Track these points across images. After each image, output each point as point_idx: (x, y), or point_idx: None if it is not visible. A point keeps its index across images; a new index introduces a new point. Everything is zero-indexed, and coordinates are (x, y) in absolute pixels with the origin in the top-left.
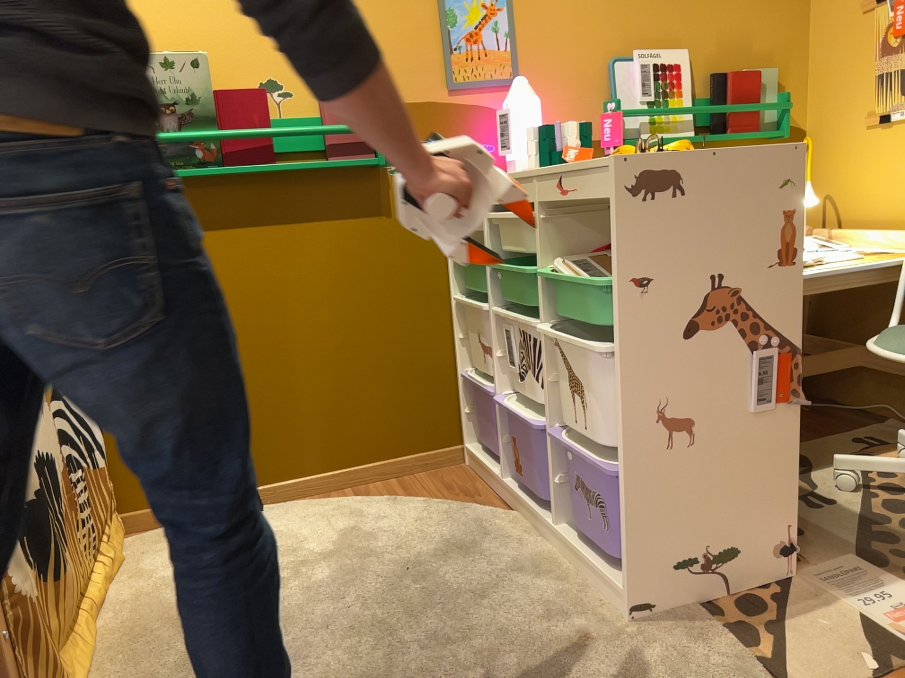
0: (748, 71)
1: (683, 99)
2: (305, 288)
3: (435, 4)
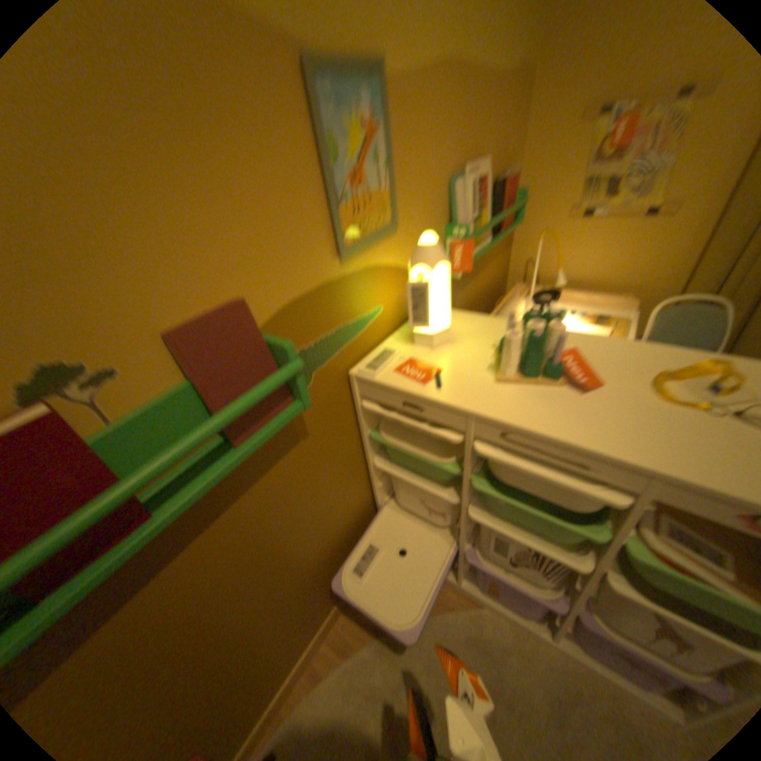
0: (513, 169)
1: (489, 206)
2: (241, 573)
3: (309, 114)
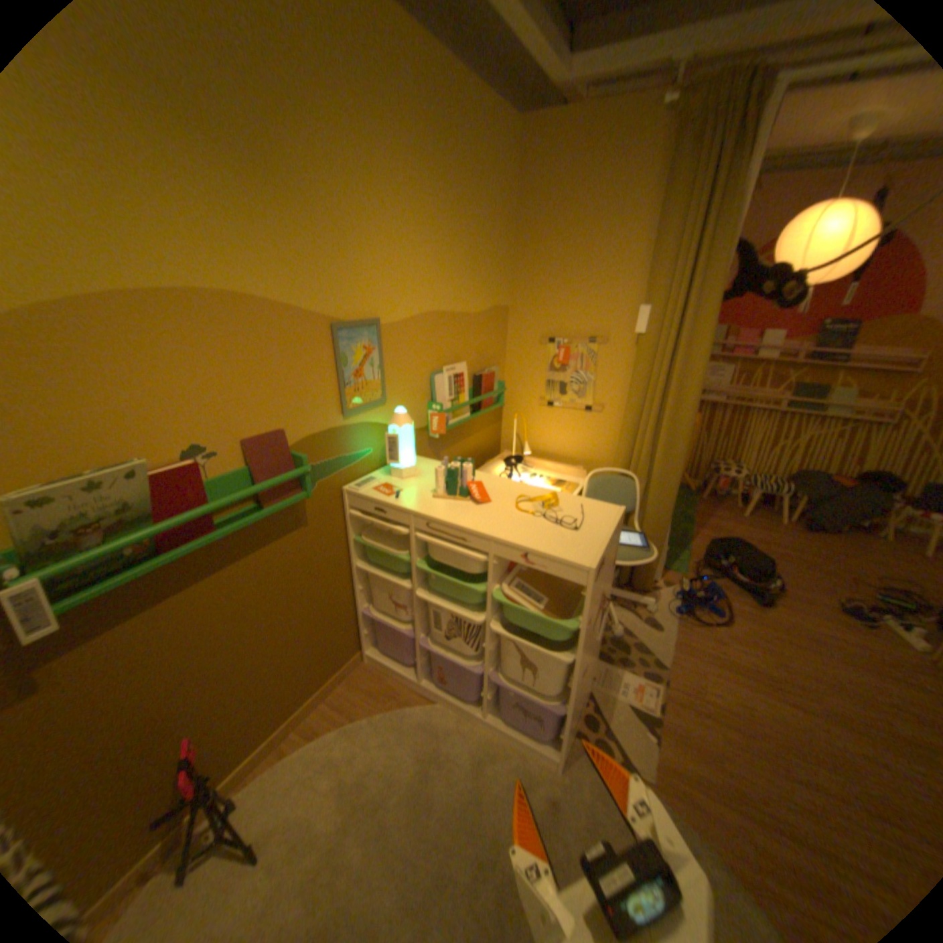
0: (489, 371)
1: (465, 394)
2: (245, 614)
3: (332, 350)
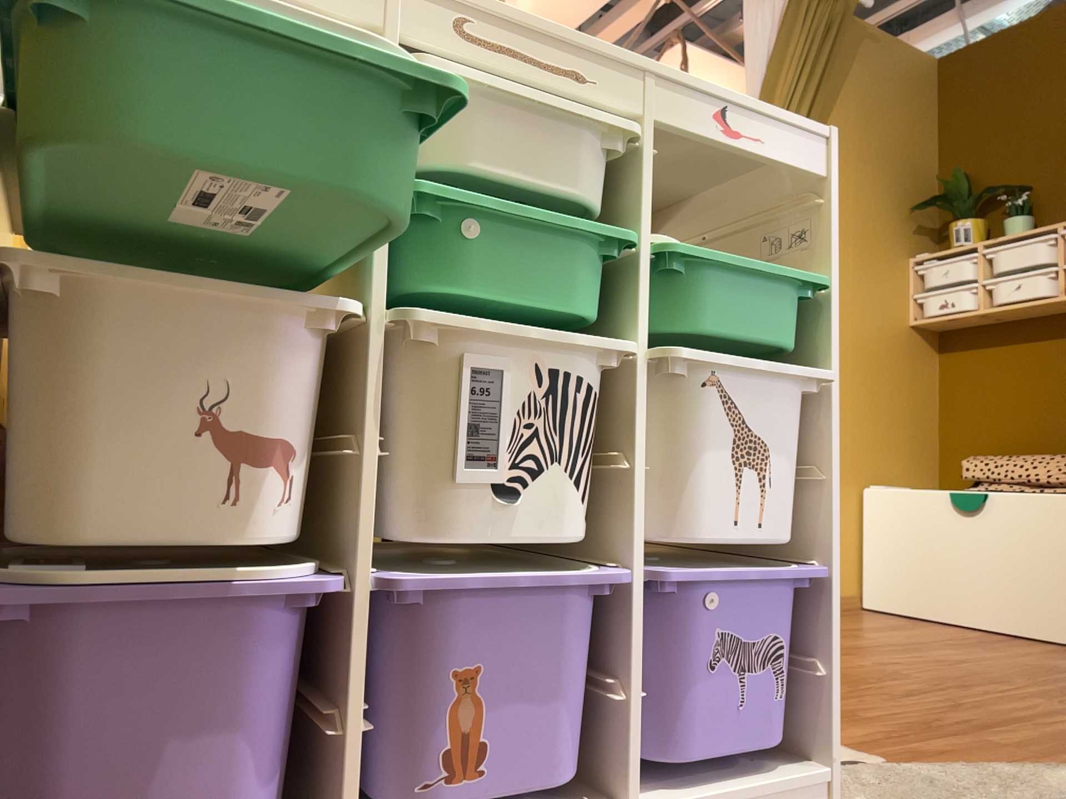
0: None
1: None
2: None
3: None
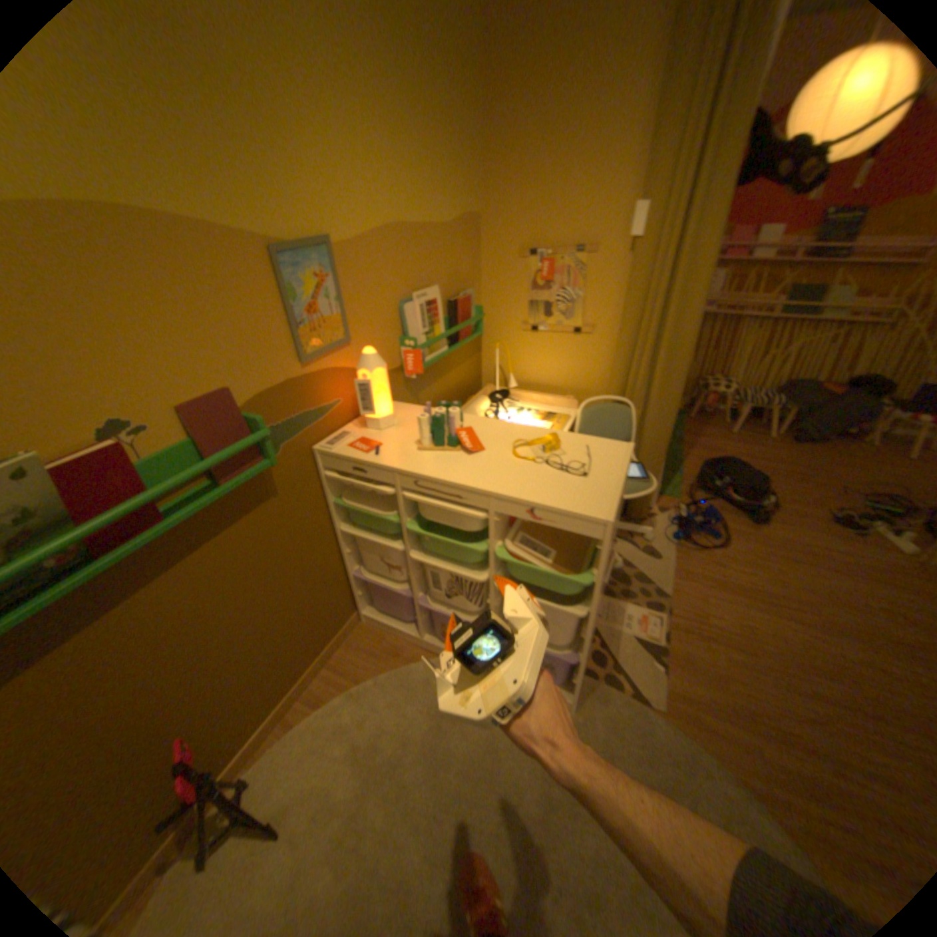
0: (465, 294)
1: (441, 324)
2: (221, 600)
3: (275, 279)
